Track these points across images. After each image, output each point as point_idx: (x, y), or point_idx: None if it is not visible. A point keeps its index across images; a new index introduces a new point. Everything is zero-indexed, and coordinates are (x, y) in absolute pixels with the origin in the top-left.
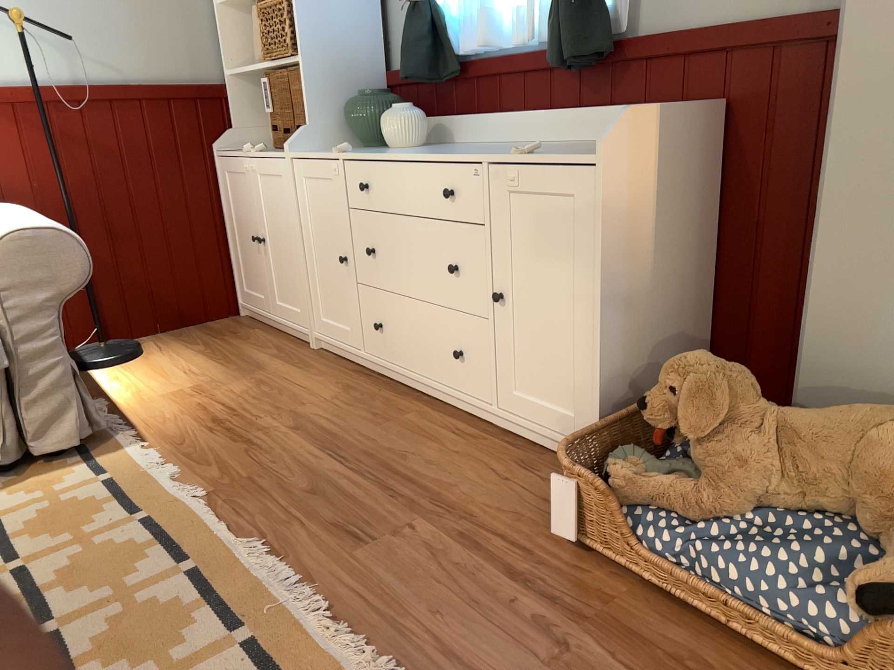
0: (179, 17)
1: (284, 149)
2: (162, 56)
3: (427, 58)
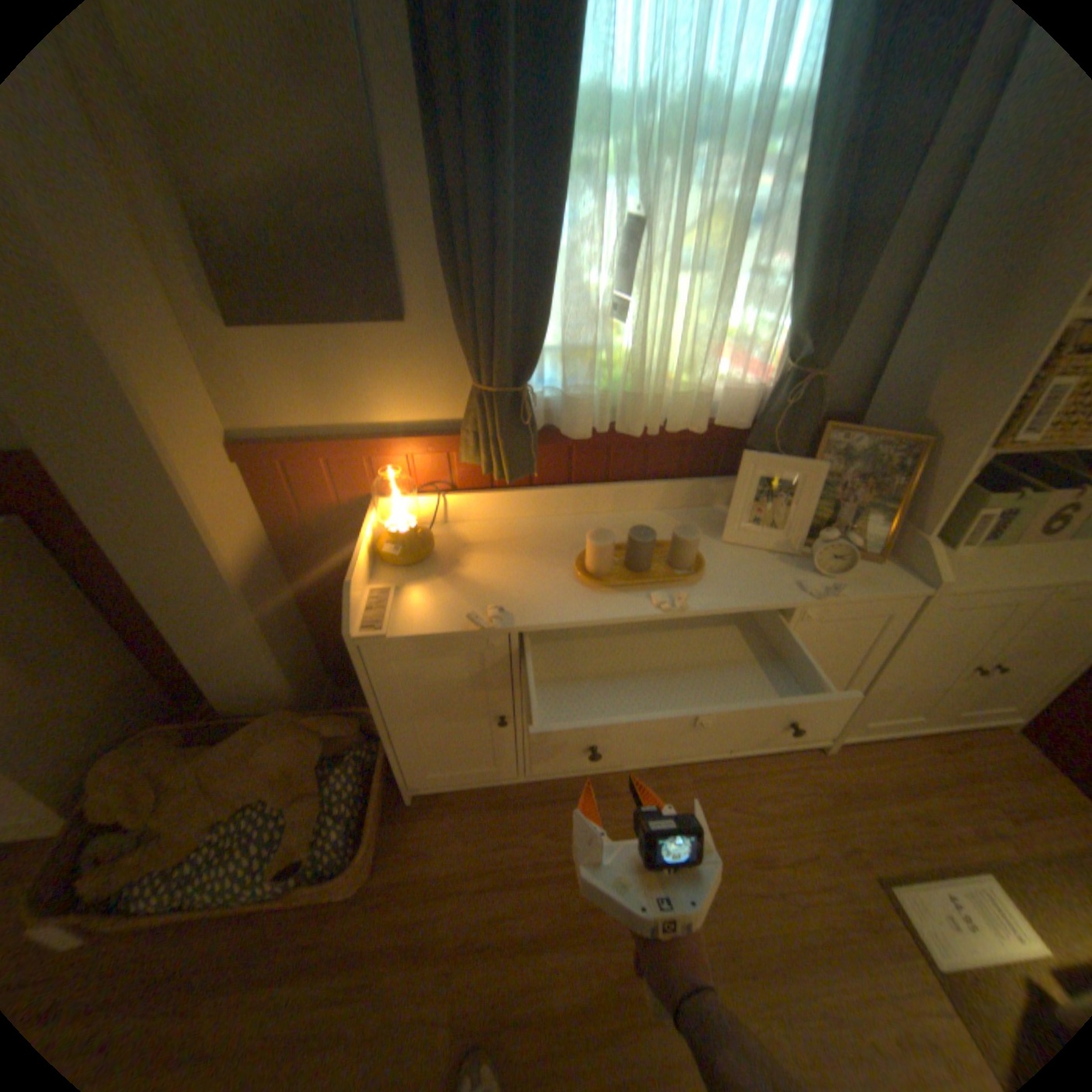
0: None
1: None
2: None
3: None
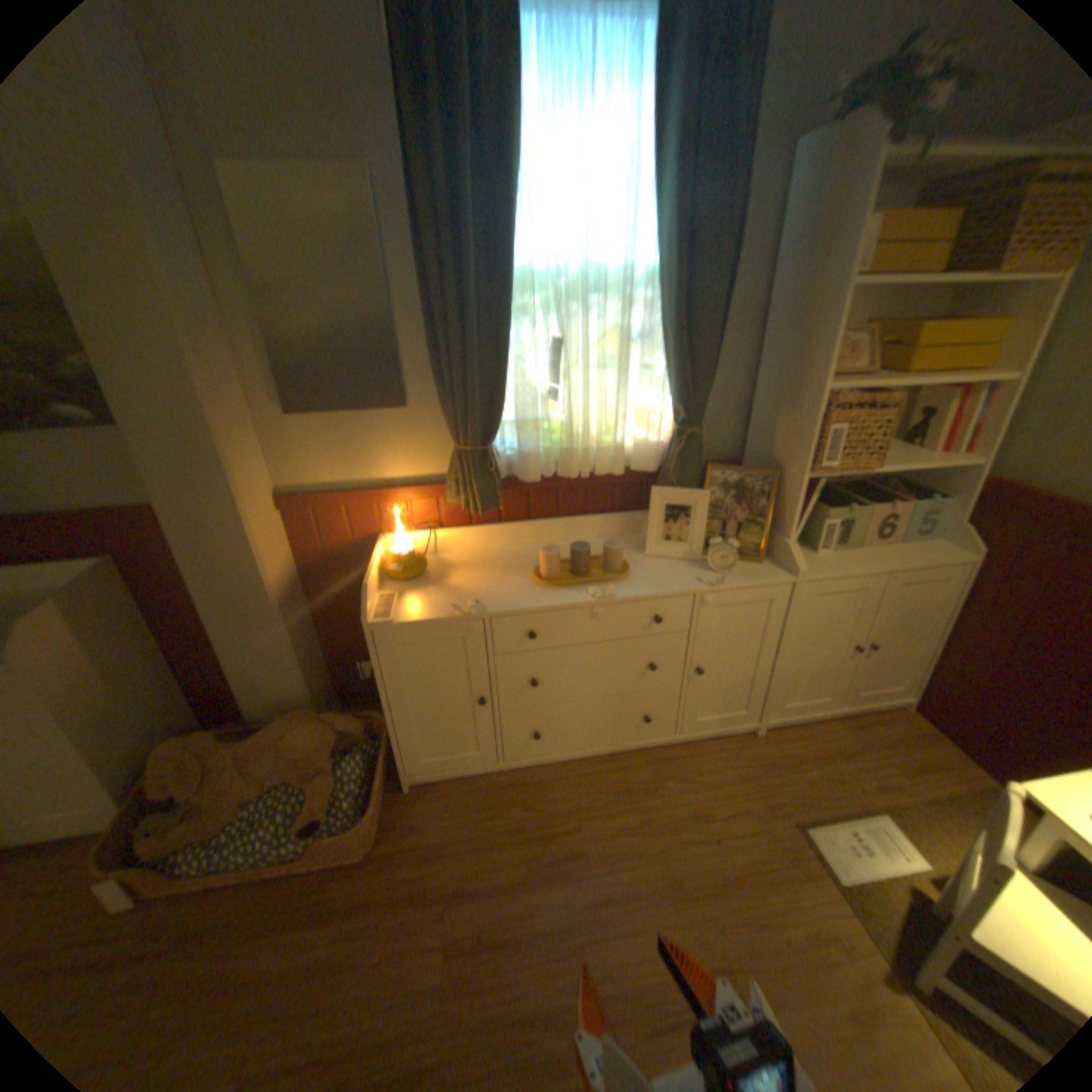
0: None
1: None
2: None
3: None
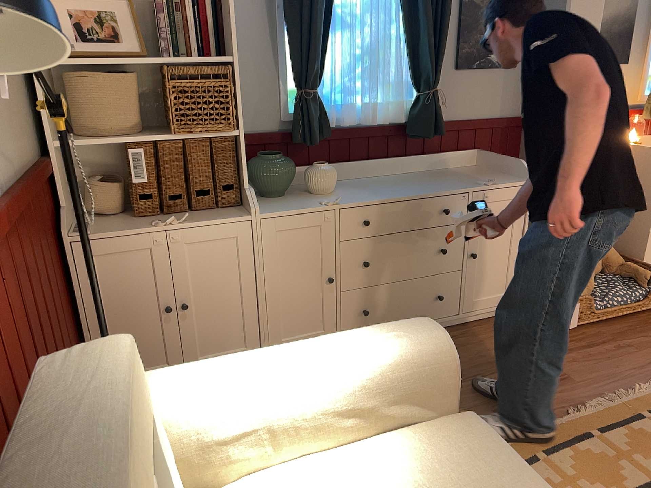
0: (12, 78)
1: (159, 214)
2: (16, 130)
3: (320, 129)
